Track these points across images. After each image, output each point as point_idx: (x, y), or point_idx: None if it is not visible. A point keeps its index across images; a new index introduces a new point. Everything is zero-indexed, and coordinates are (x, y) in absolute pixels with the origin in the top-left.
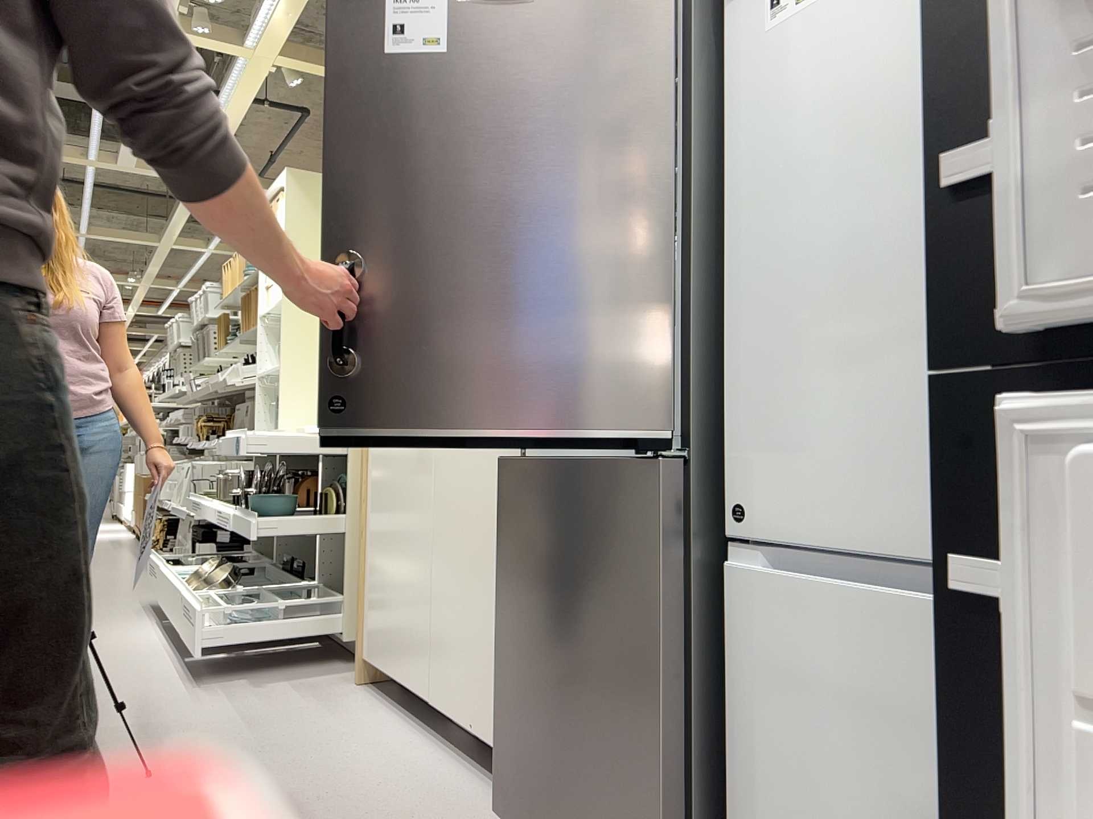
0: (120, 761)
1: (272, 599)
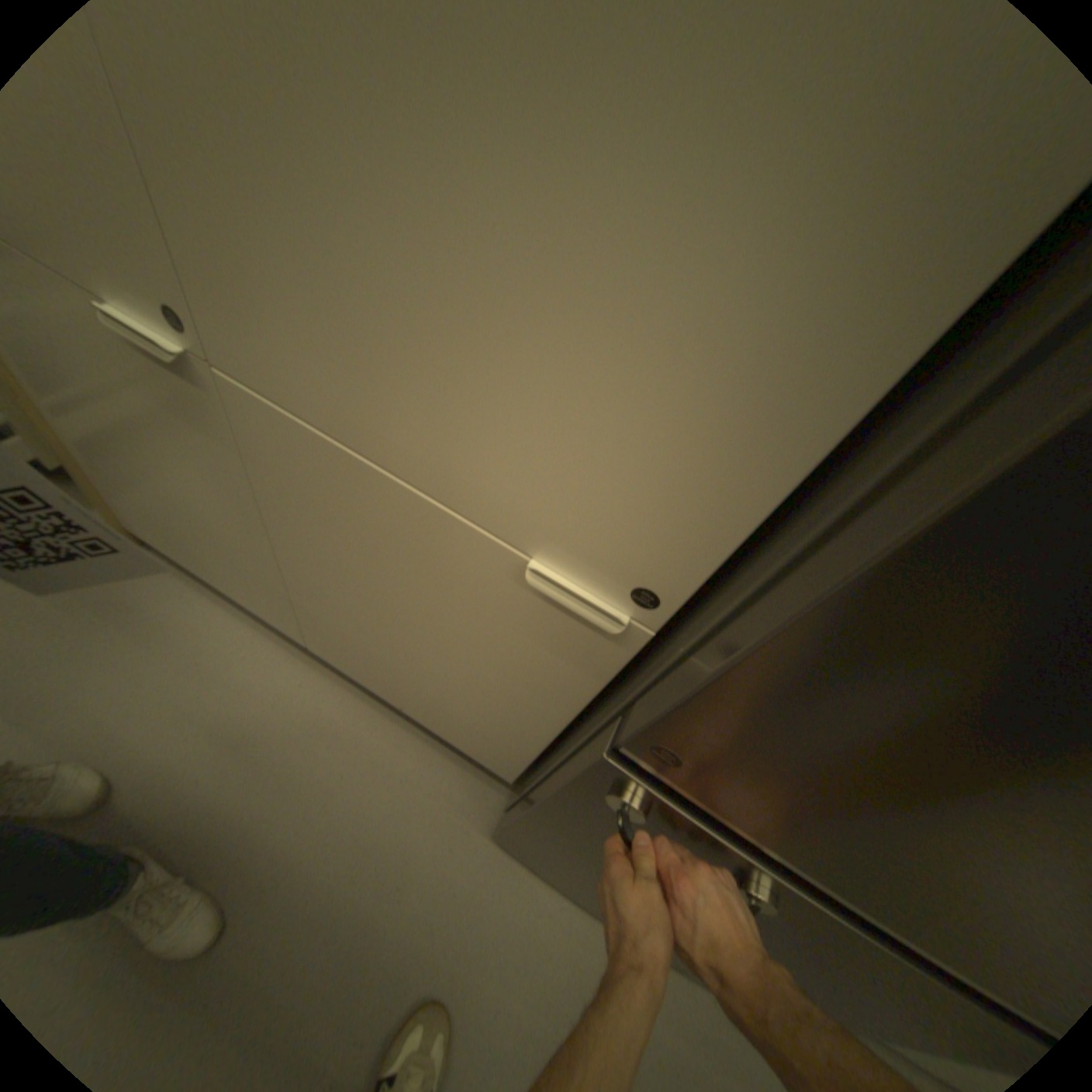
0: None
1: None
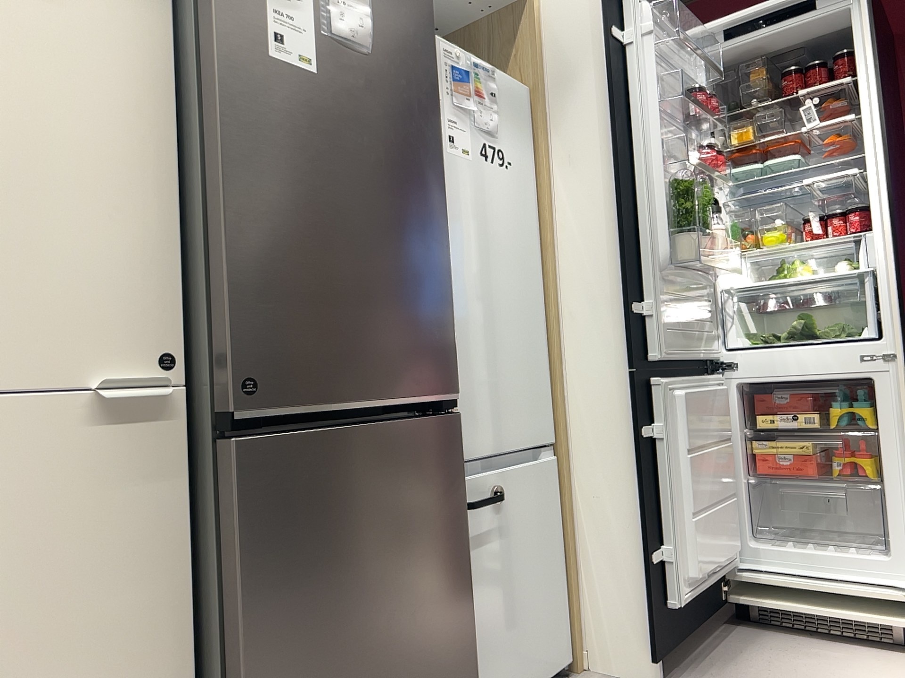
0: None
1: None
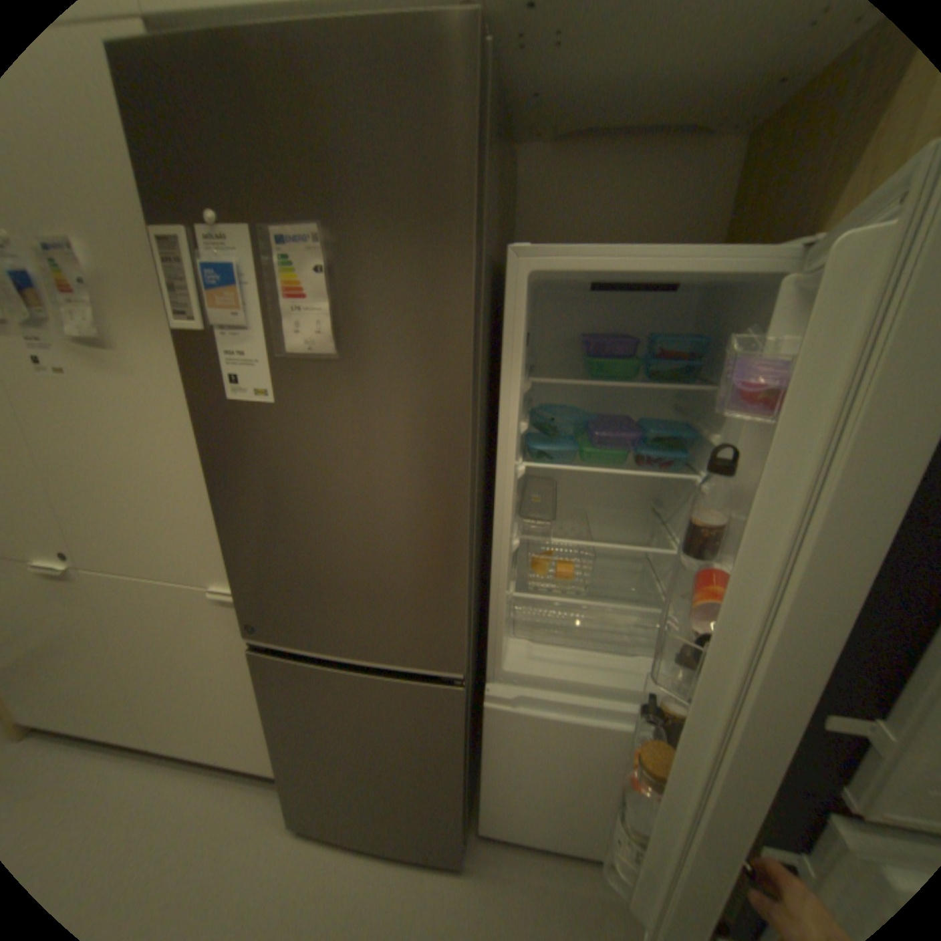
0: None
1: None
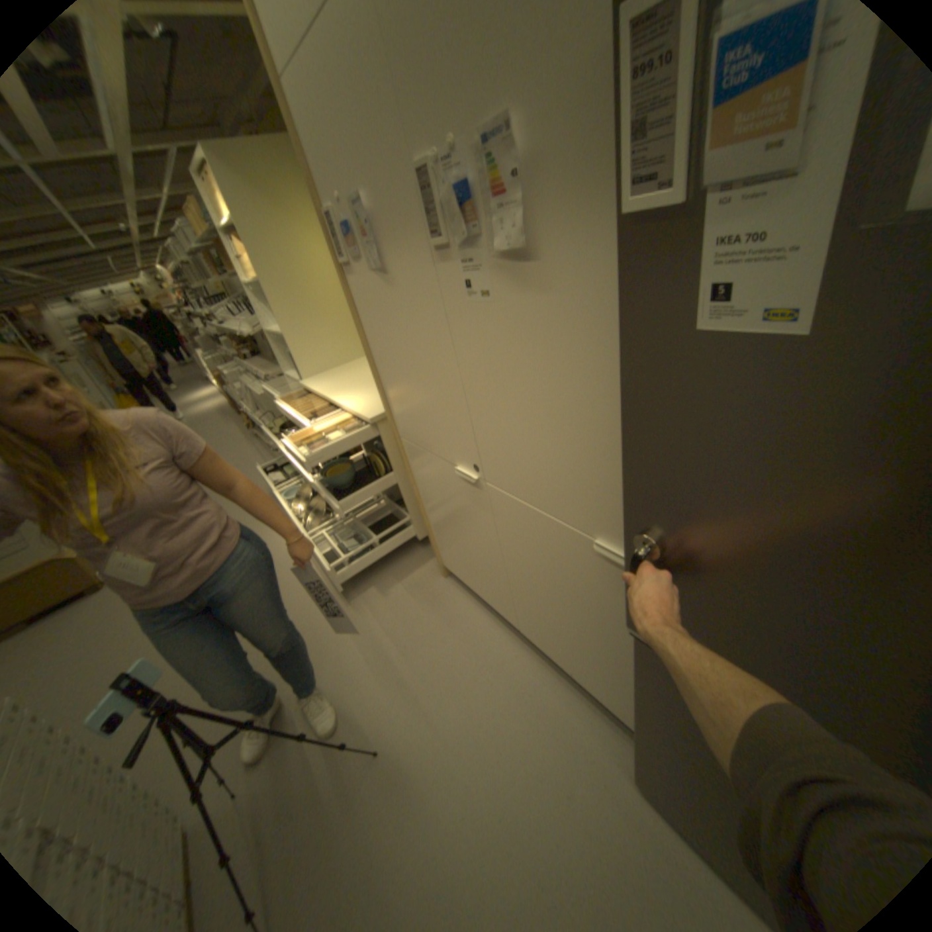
0: (345, 728)
1: (364, 529)
